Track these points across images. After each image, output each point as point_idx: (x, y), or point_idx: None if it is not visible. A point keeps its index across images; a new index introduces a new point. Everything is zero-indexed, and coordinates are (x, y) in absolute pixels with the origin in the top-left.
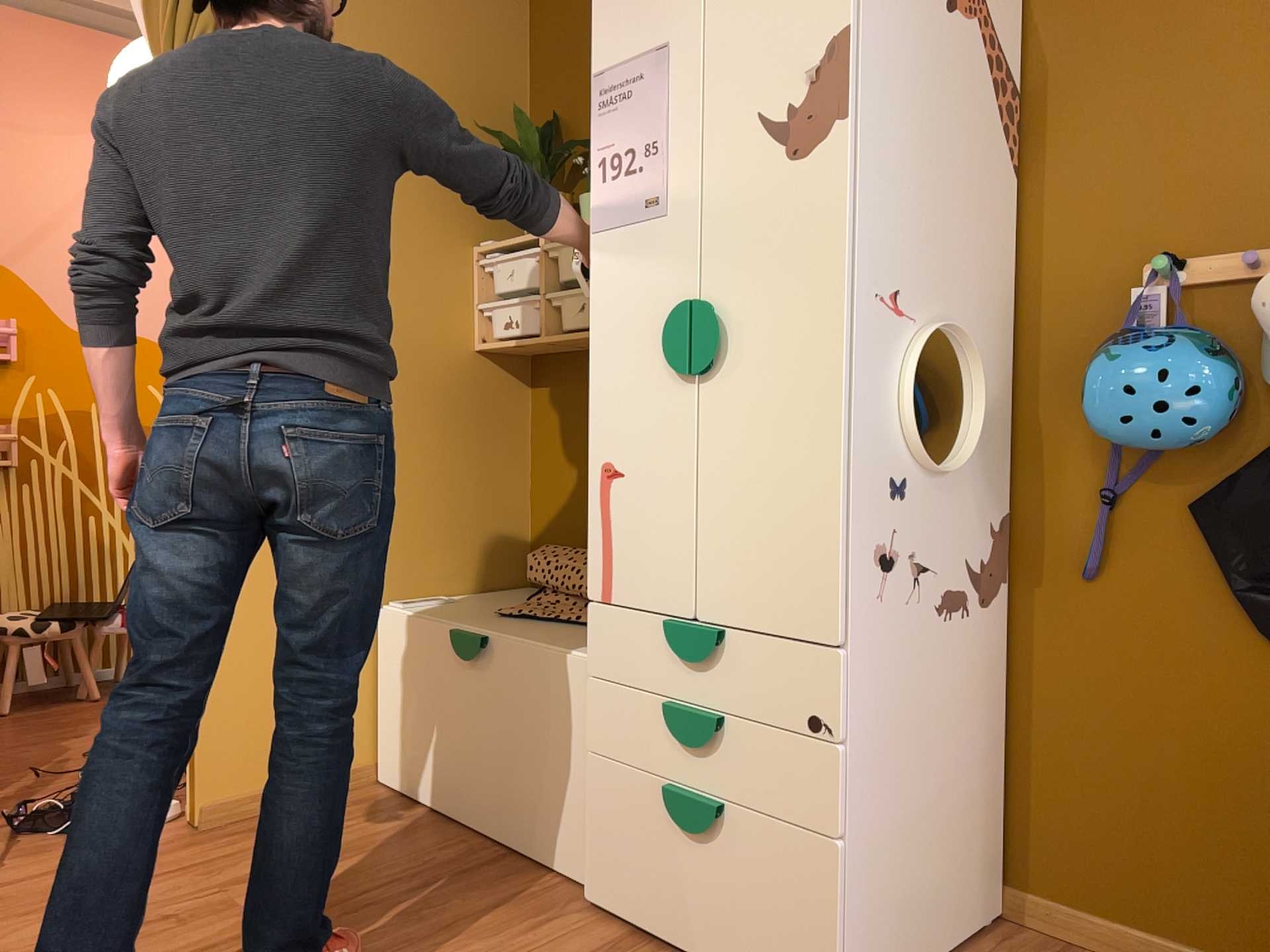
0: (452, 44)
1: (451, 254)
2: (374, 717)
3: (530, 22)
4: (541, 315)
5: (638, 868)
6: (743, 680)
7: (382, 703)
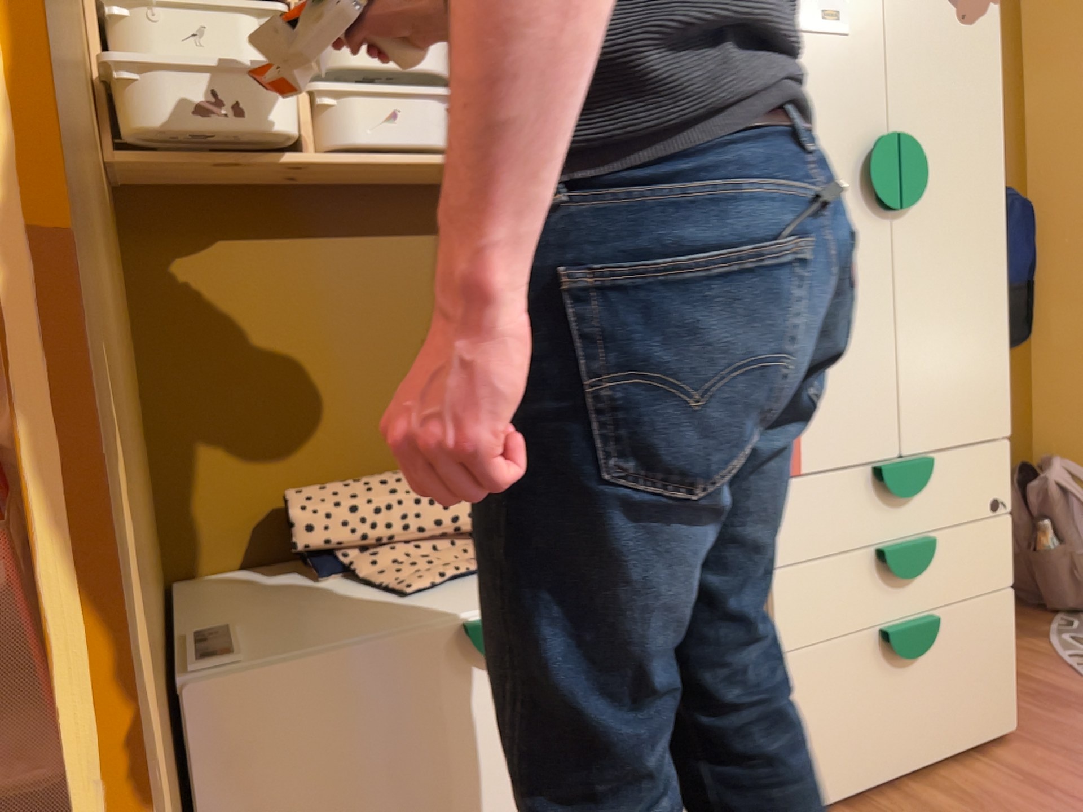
0: None
1: None
2: None
3: None
4: (306, 121)
5: (852, 734)
6: (942, 493)
7: None
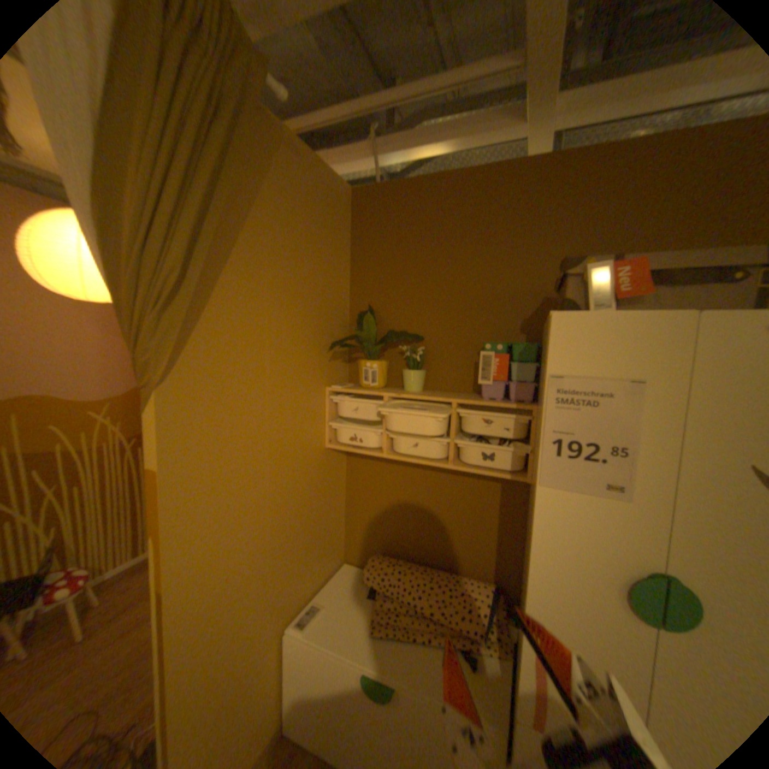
0: (318, 260)
1: (316, 394)
2: (280, 696)
3: (350, 244)
4: (384, 442)
5: None
6: None
7: (289, 692)
